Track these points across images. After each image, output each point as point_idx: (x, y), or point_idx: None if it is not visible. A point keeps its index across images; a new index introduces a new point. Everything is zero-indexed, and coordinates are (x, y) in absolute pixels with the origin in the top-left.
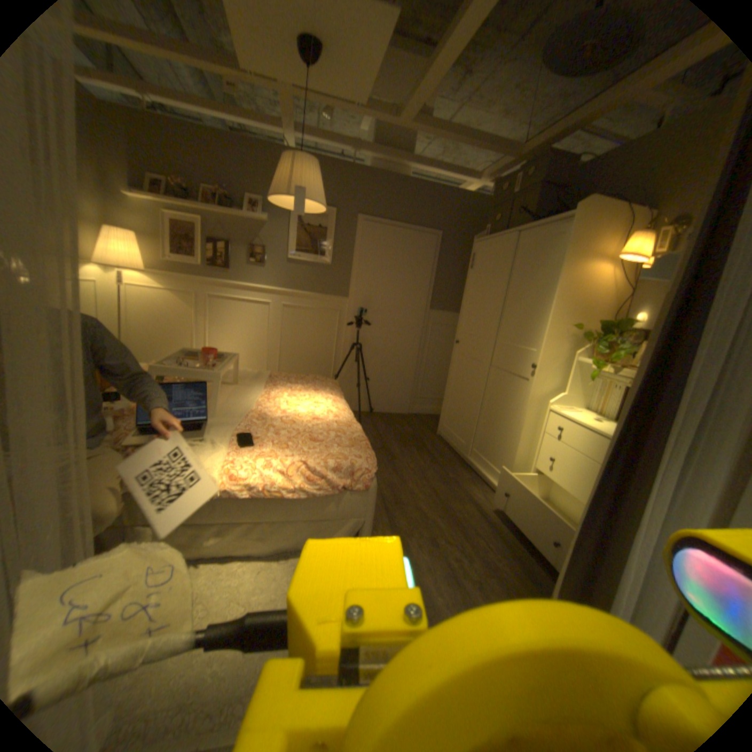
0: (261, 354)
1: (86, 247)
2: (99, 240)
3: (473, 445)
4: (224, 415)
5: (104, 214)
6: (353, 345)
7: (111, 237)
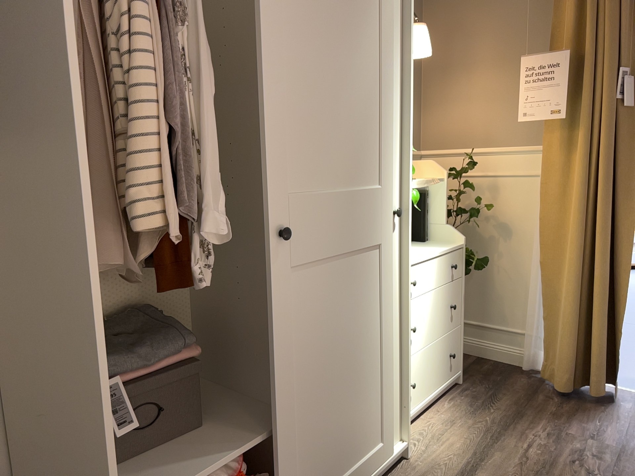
0: None
1: None
2: None
3: None
4: None
5: None
6: None
7: None
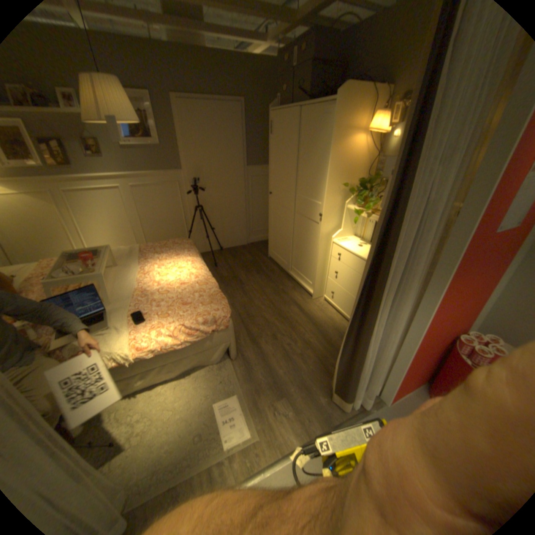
0: (127, 228)
1: None
2: None
3: (291, 264)
4: (117, 302)
5: None
6: (197, 206)
7: None
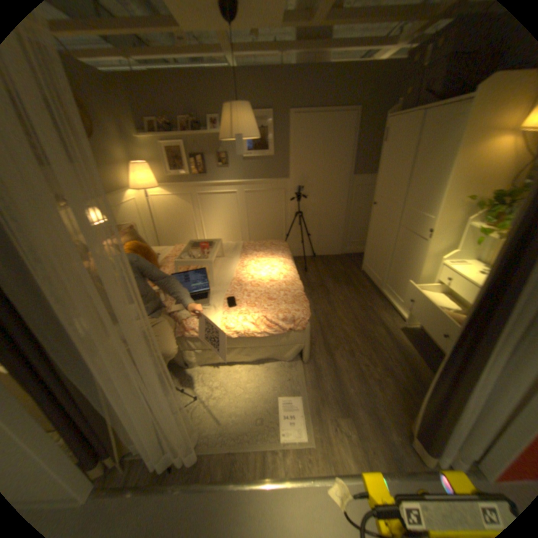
0: (237, 227)
1: (126, 180)
2: (132, 174)
3: (387, 282)
4: (219, 285)
5: (129, 154)
6: (297, 212)
7: (137, 171)
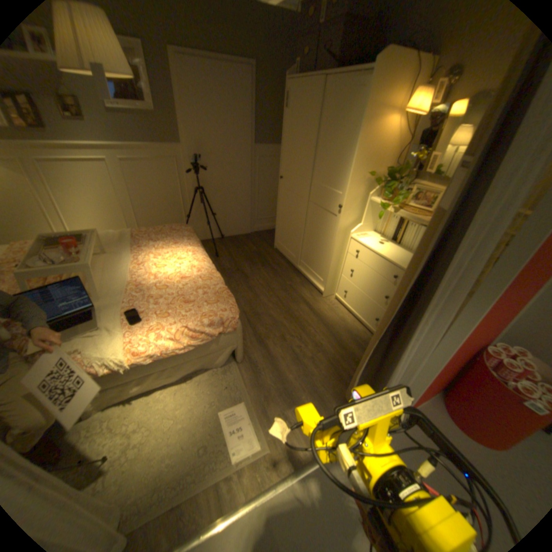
0: (115, 209)
1: None
2: None
3: (300, 258)
4: (107, 297)
5: None
6: (196, 187)
7: None
